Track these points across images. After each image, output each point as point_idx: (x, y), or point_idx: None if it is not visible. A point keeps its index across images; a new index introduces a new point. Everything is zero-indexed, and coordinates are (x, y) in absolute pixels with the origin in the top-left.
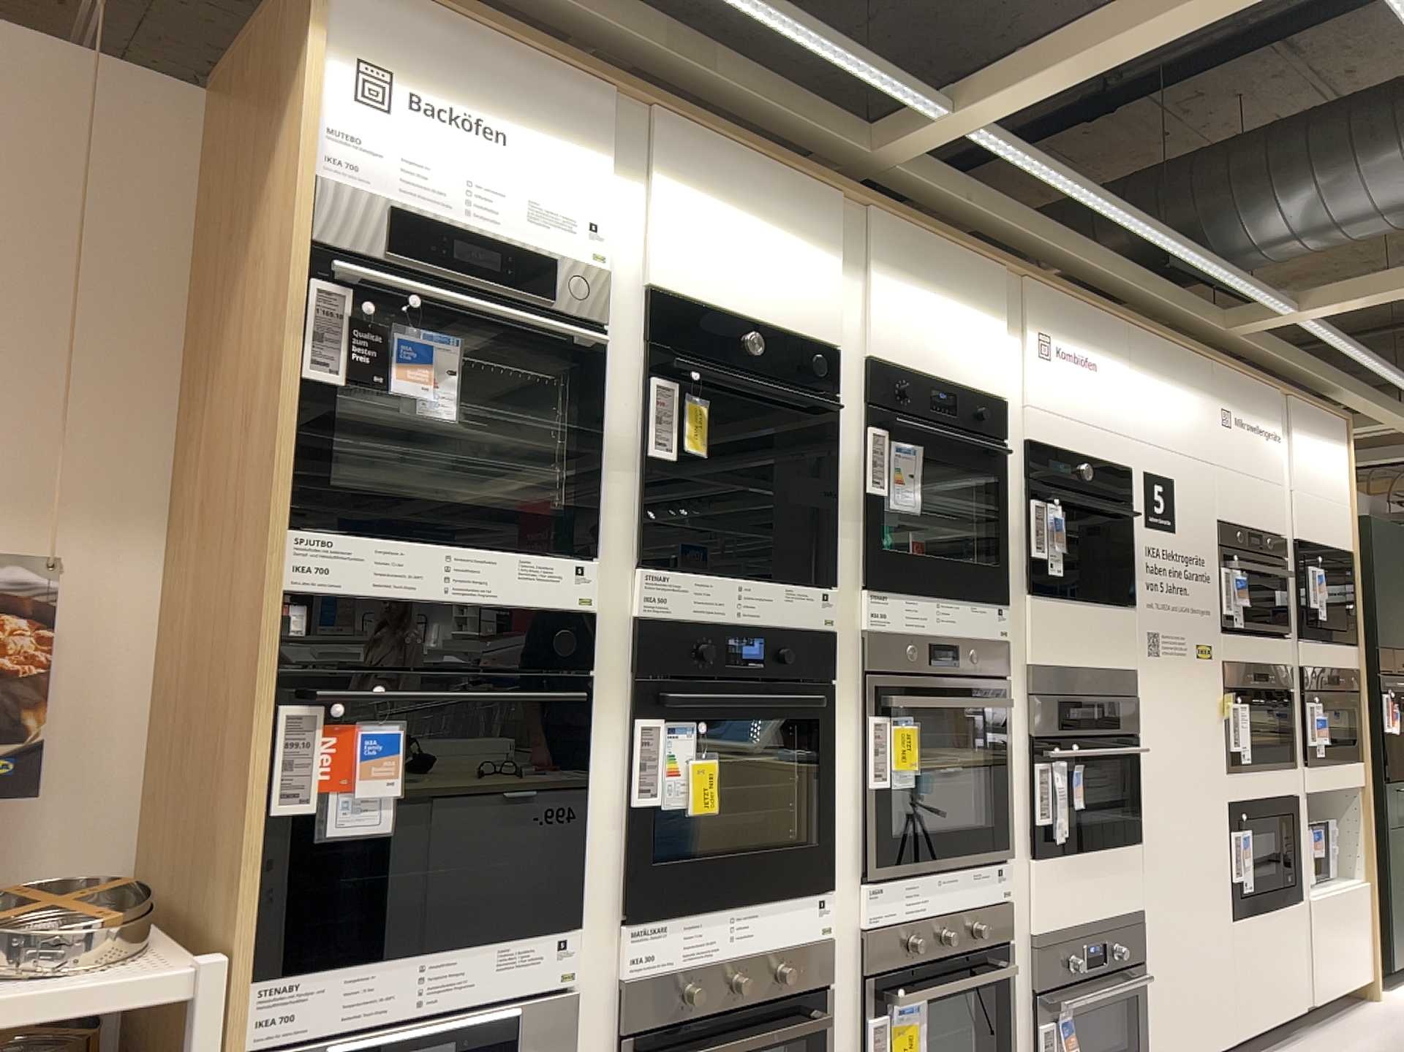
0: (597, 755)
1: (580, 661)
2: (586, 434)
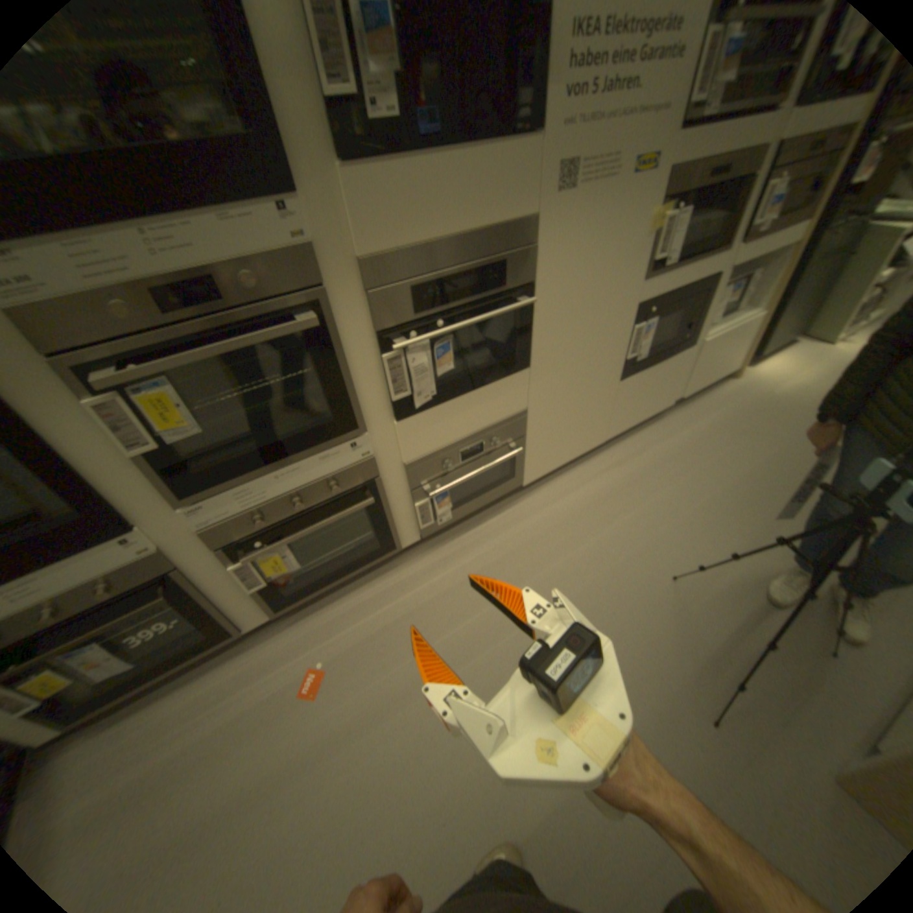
0: None
1: None
2: None
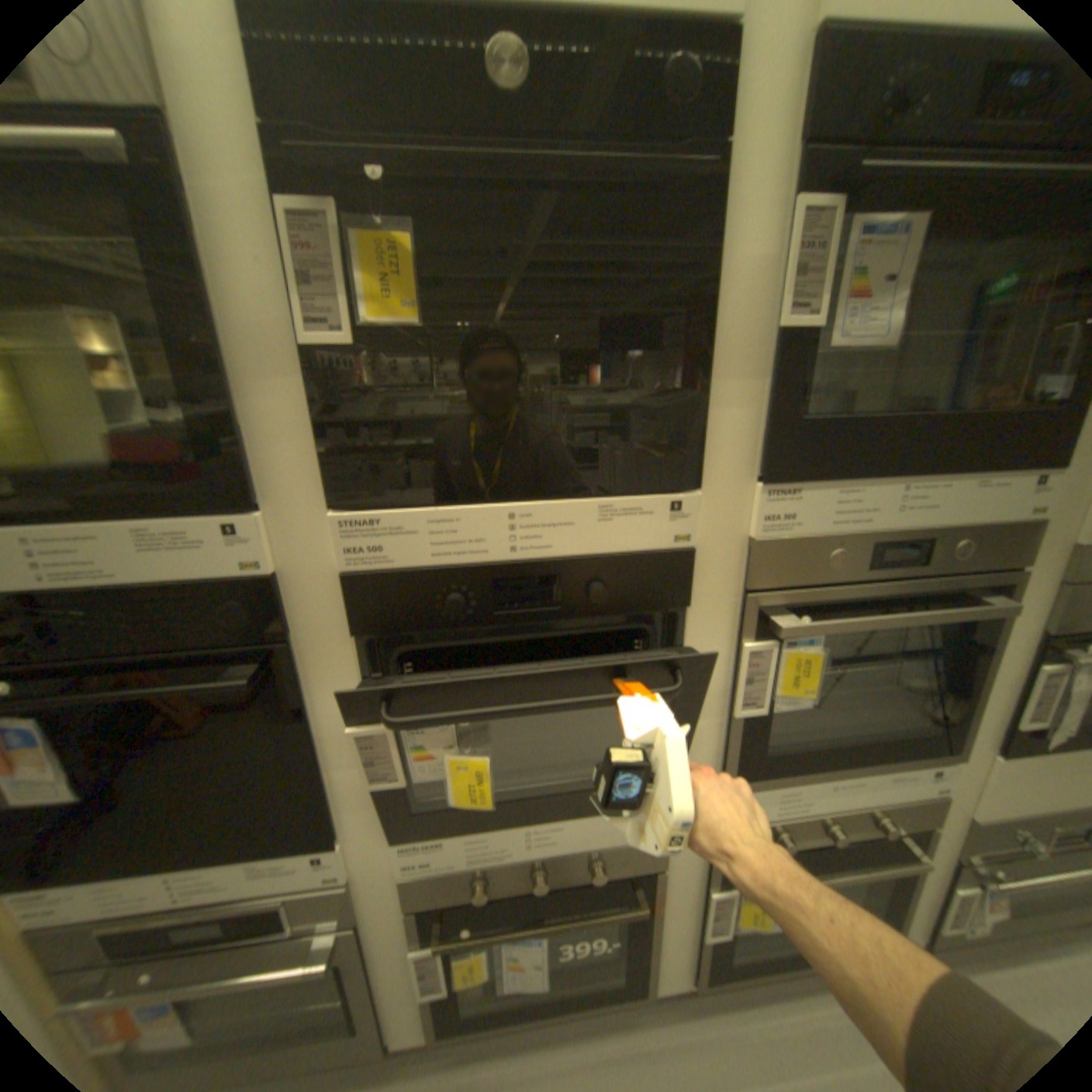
0: (318, 719)
1: (260, 632)
2: (167, 320)
